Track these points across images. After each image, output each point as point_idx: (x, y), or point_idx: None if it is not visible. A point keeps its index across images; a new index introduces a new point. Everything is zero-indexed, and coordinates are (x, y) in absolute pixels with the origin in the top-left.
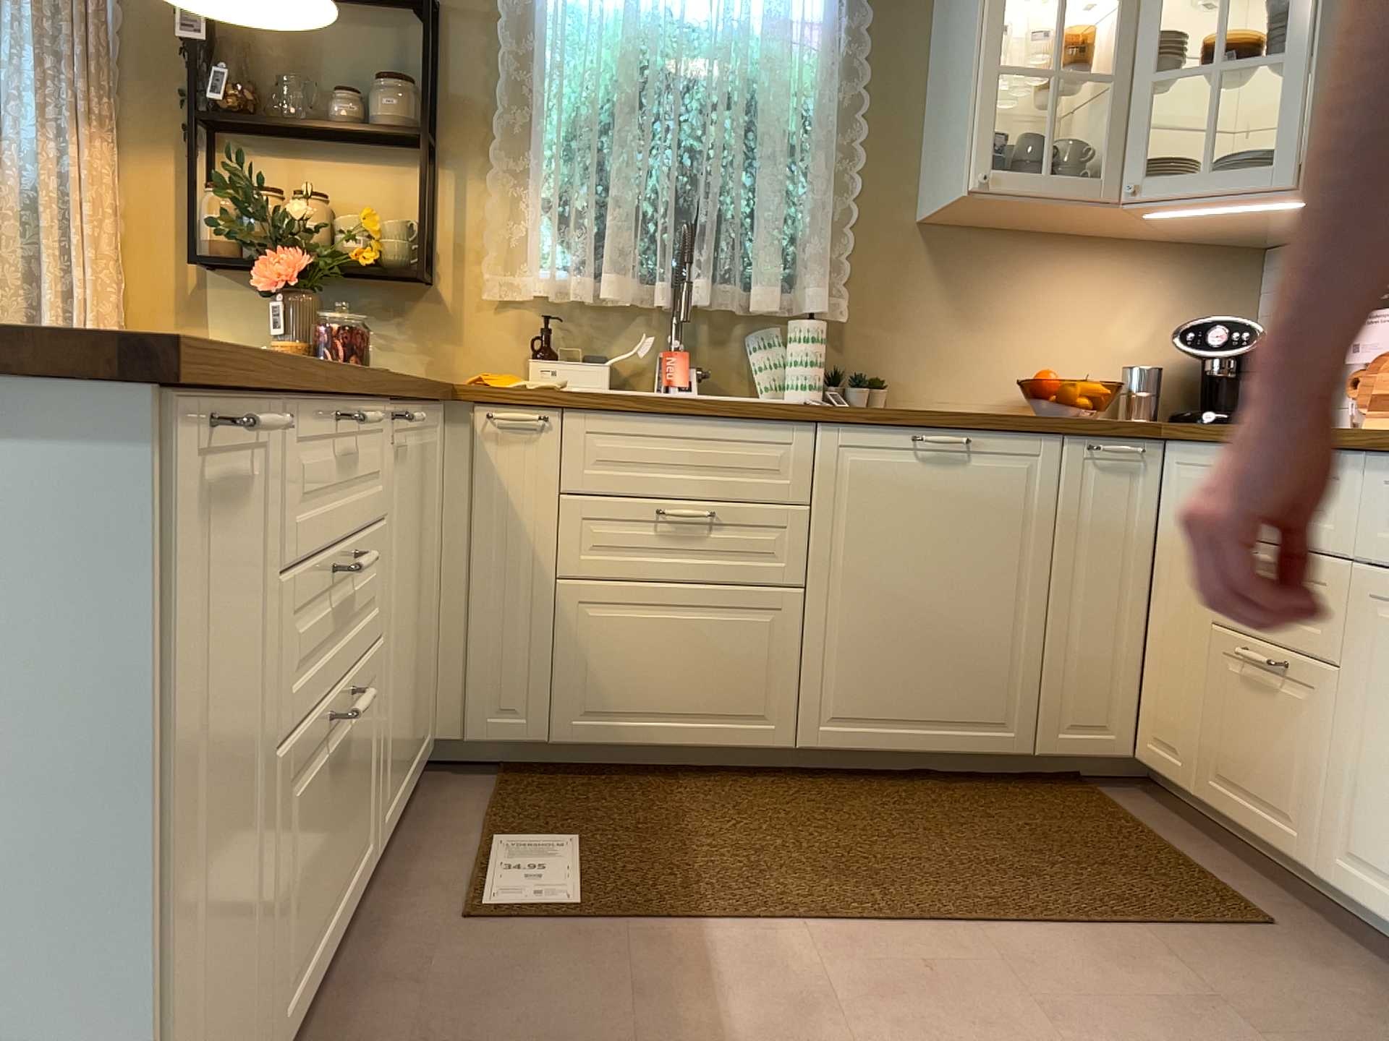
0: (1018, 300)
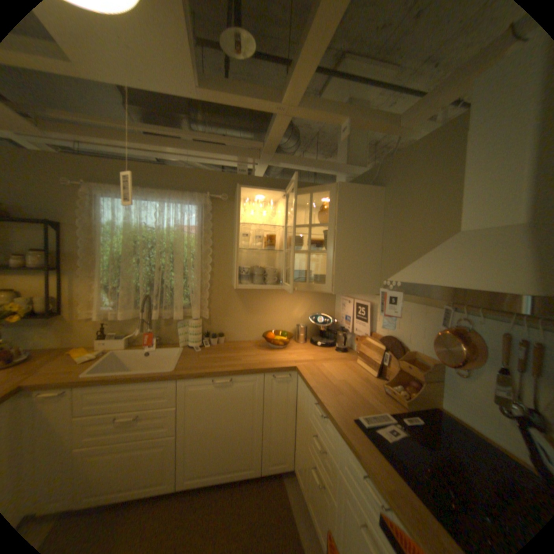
0: (264, 306)
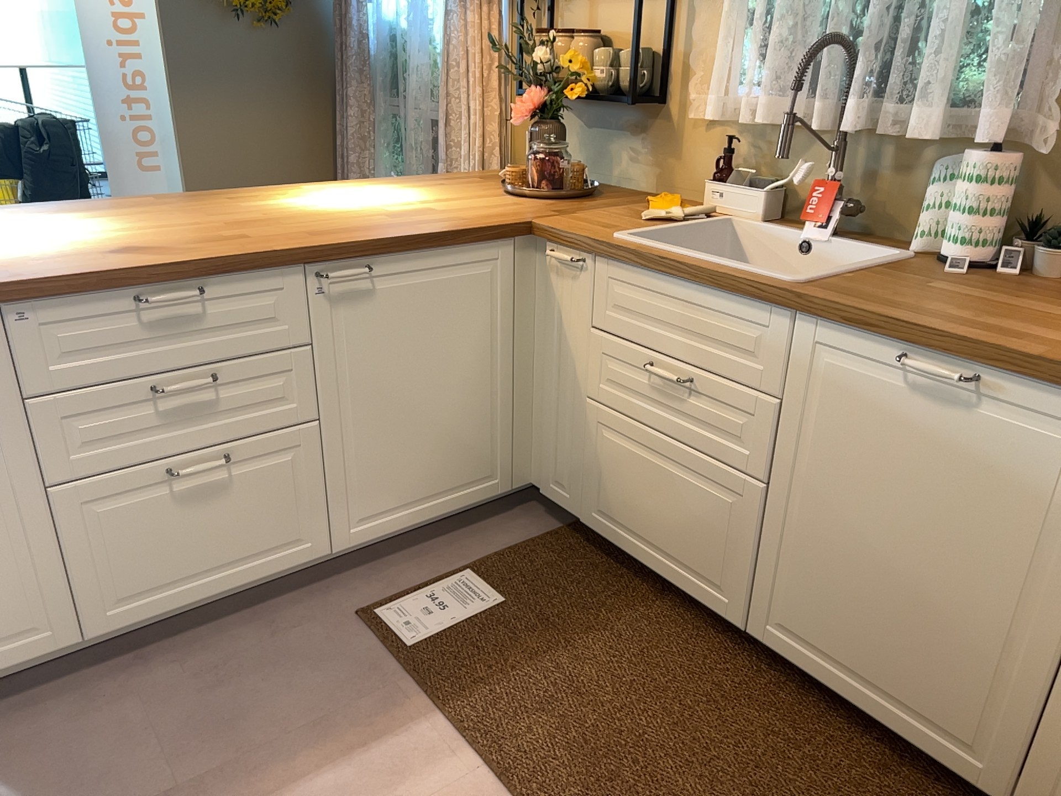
0: None
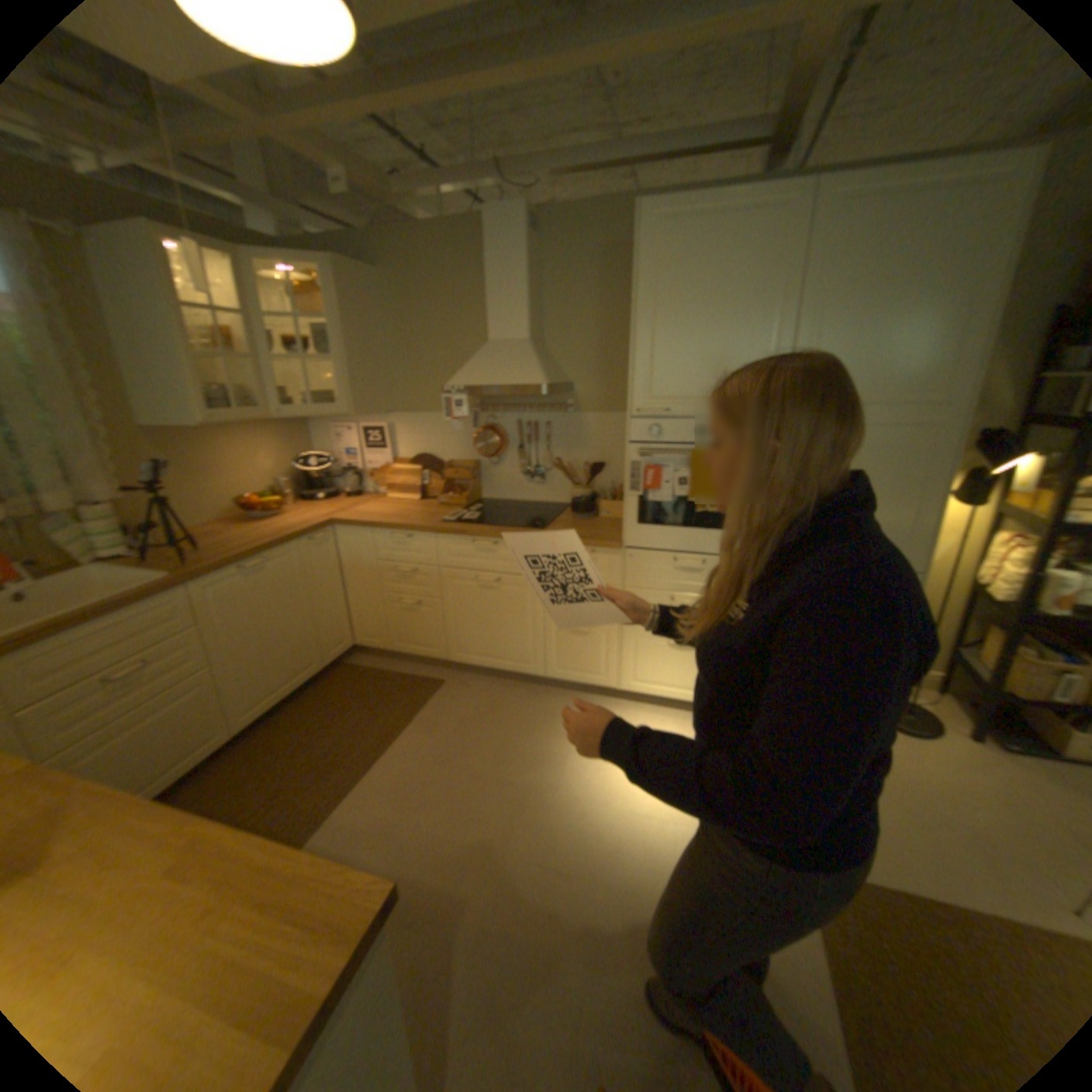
0: (213, 460)
